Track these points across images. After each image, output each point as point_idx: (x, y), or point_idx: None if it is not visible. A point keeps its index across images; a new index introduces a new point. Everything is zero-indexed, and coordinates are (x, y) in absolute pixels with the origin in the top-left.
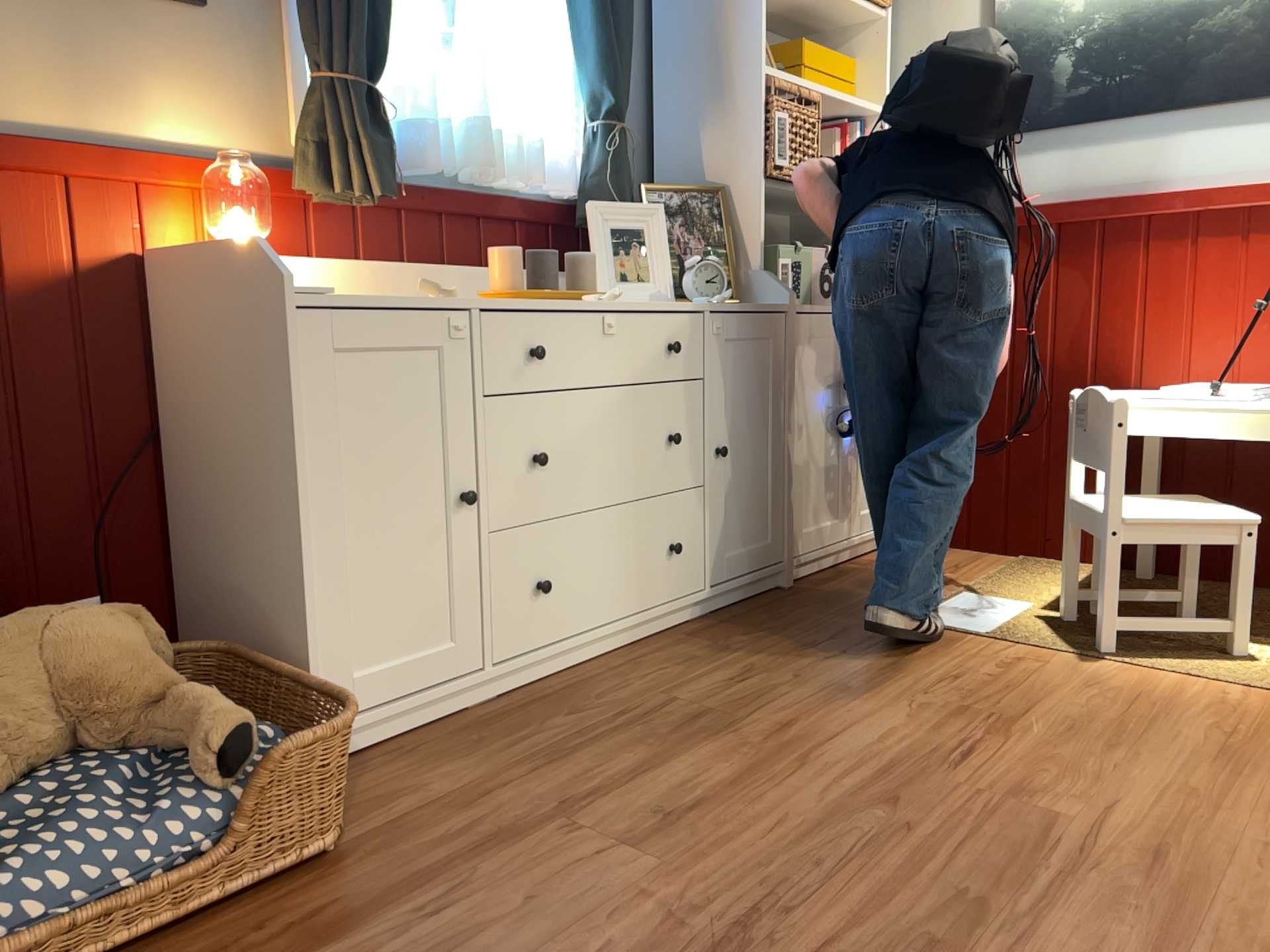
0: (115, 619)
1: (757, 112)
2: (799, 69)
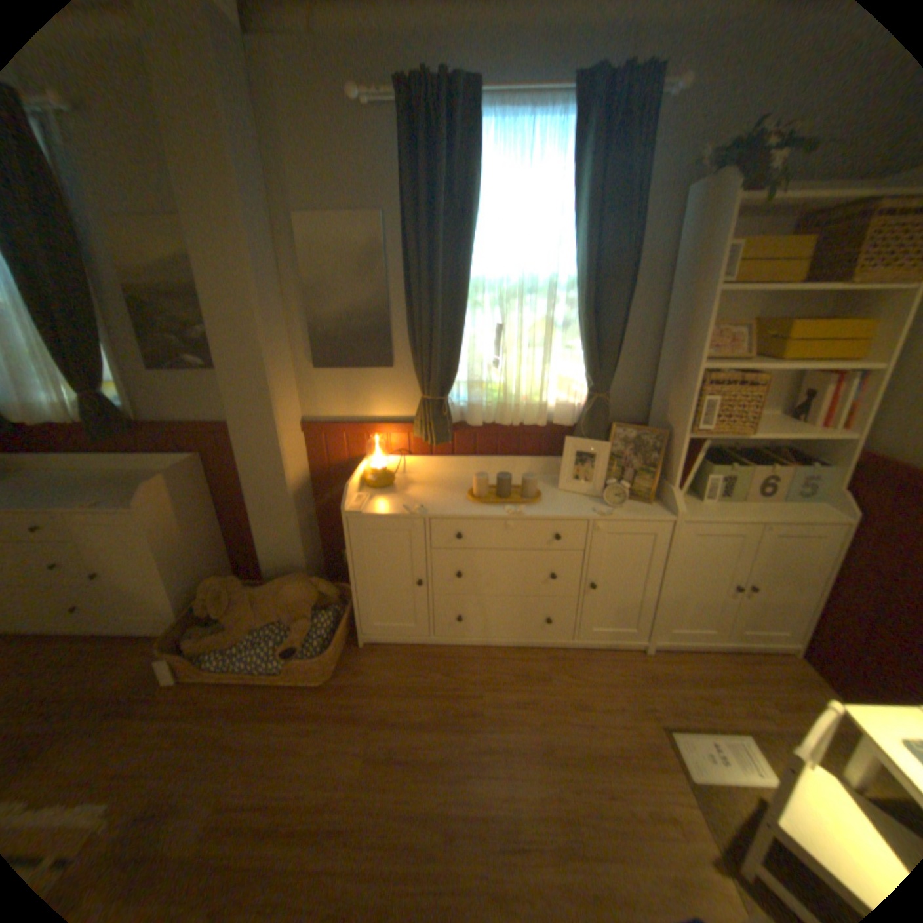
0: (301, 590)
1: (693, 394)
2: (786, 340)
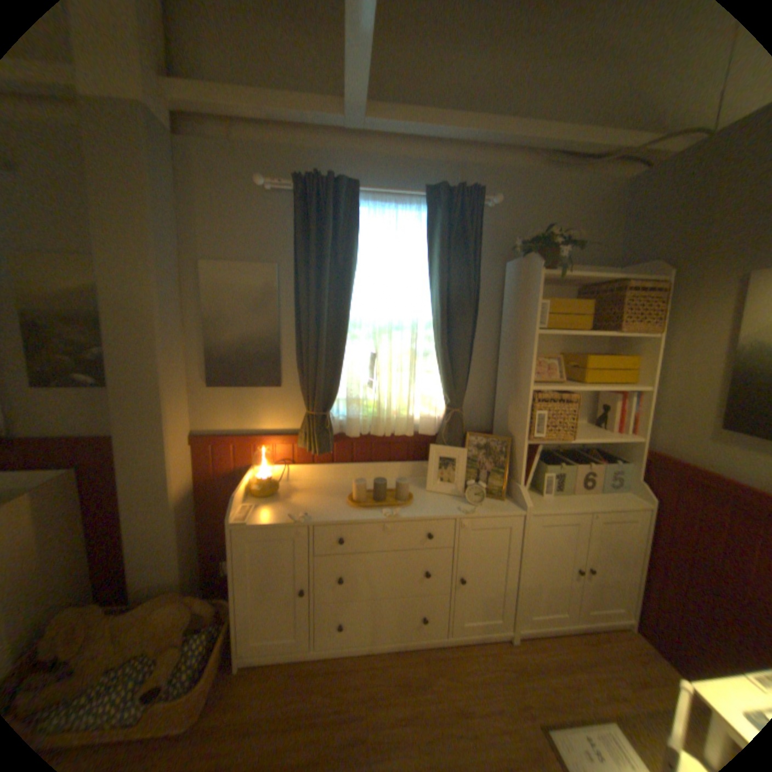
0: (173, 614)
1: (527, 409)
2: (585, 369)
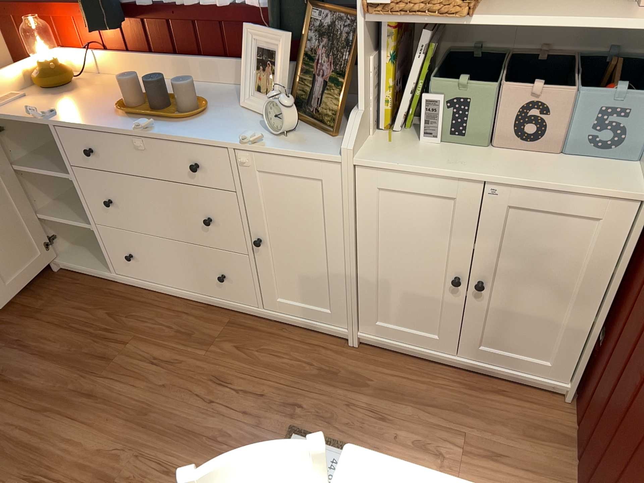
0: None
1: None
2: None
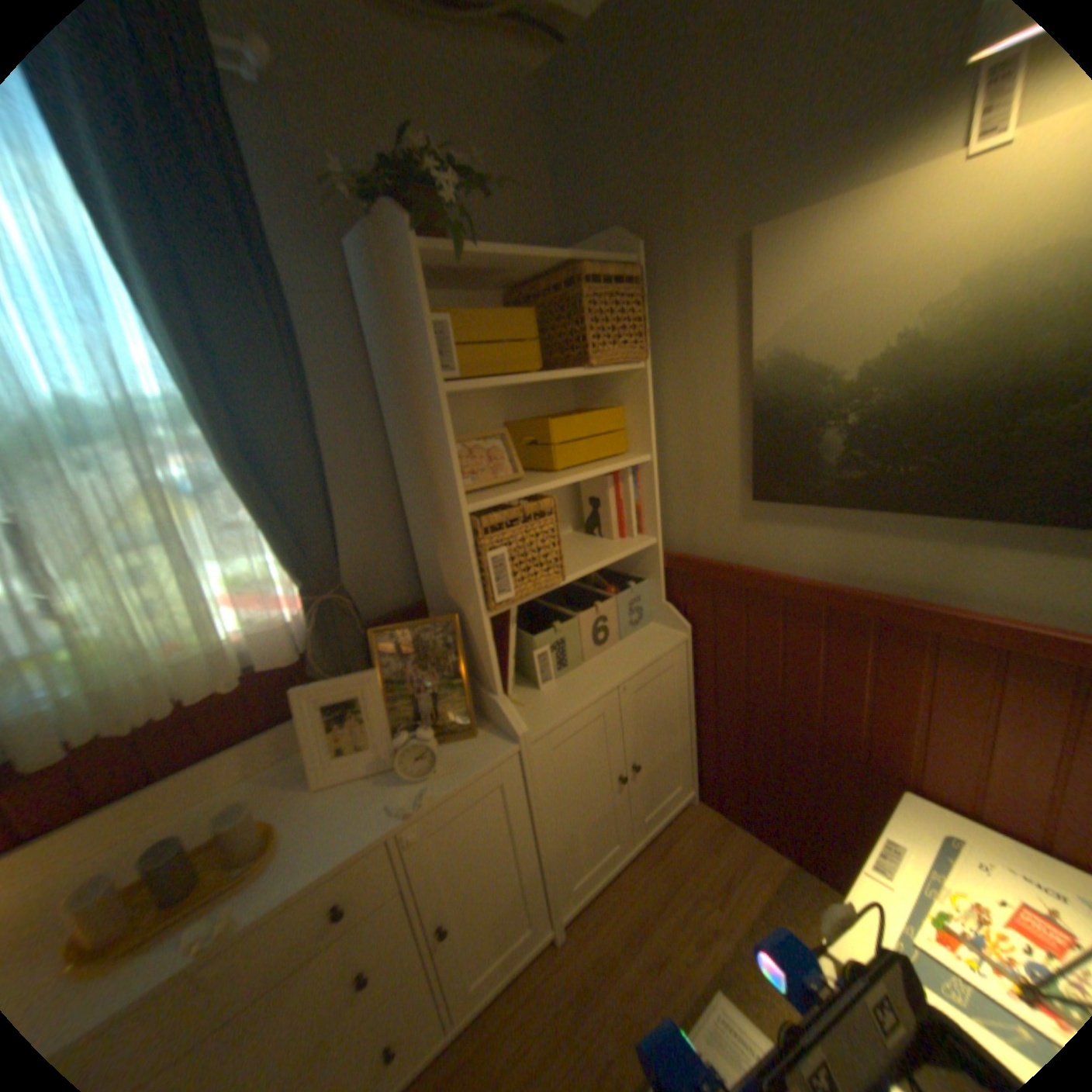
0: None
1: (471, 553)
2: (551, 447)
